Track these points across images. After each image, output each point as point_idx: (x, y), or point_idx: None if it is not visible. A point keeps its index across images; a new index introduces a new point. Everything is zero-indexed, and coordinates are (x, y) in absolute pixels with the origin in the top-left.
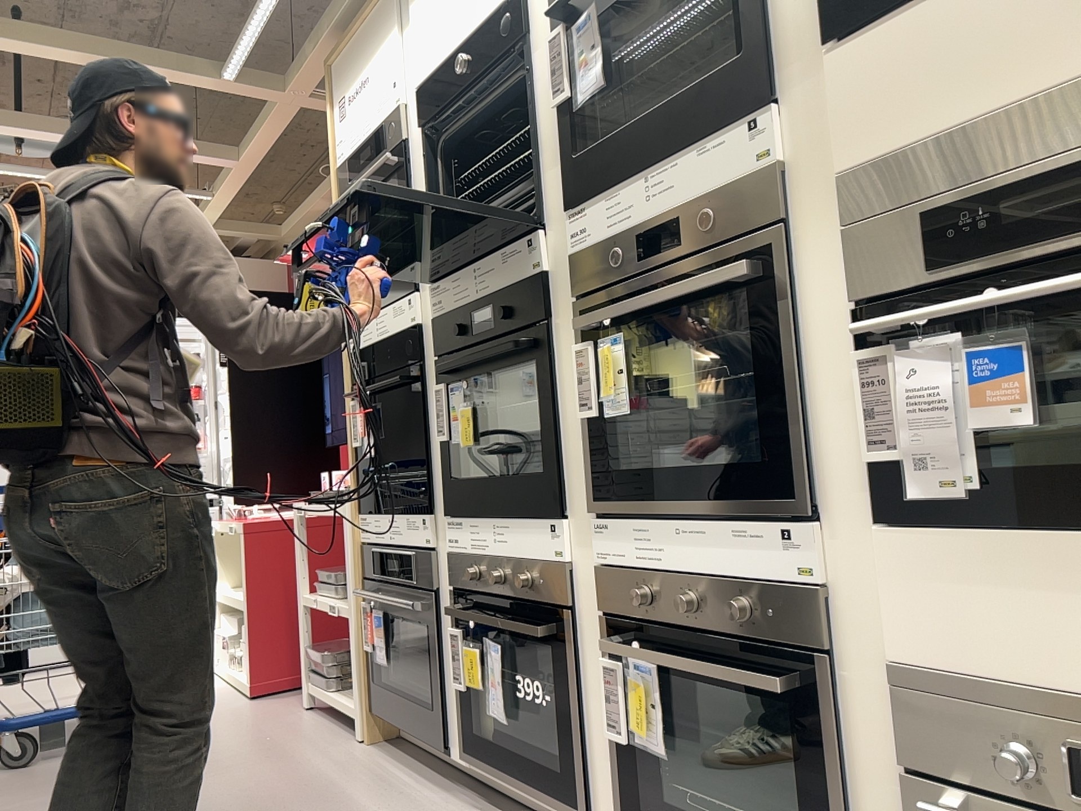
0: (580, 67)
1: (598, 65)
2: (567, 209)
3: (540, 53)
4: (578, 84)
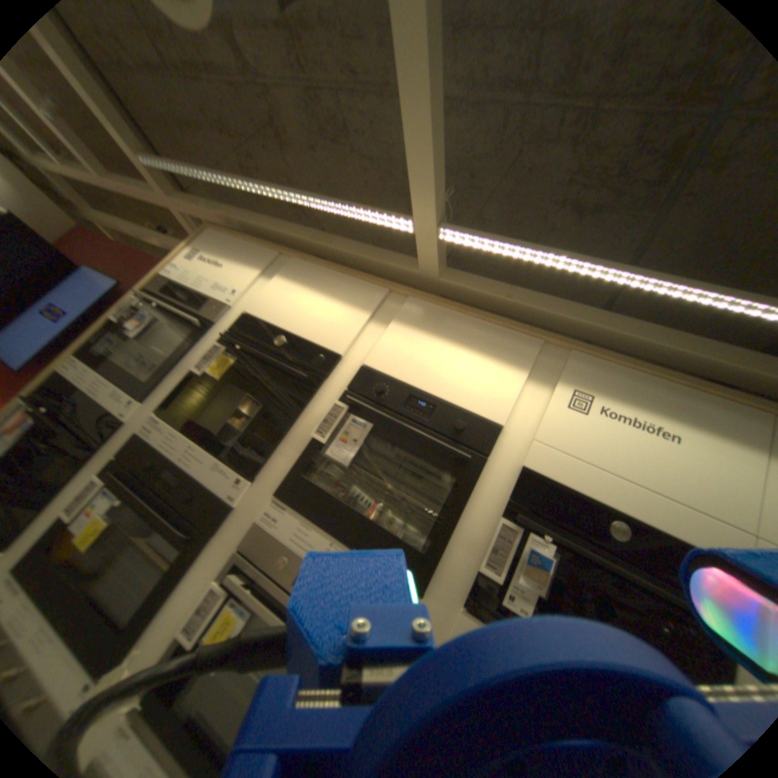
0: (341, 435)
1: (354, 456)
2: (277, 496)
3: (328, 399)
4: (336, 447)
